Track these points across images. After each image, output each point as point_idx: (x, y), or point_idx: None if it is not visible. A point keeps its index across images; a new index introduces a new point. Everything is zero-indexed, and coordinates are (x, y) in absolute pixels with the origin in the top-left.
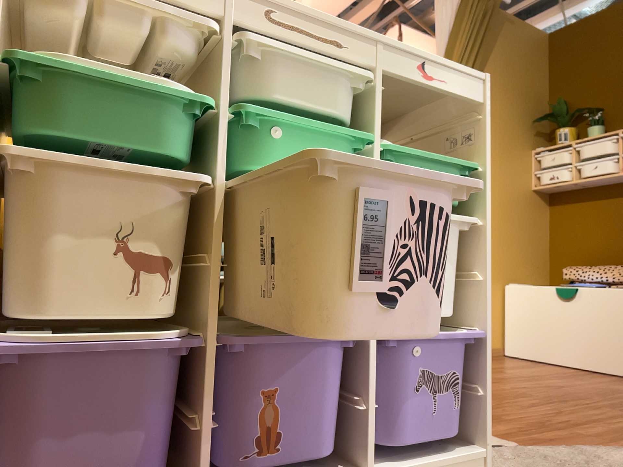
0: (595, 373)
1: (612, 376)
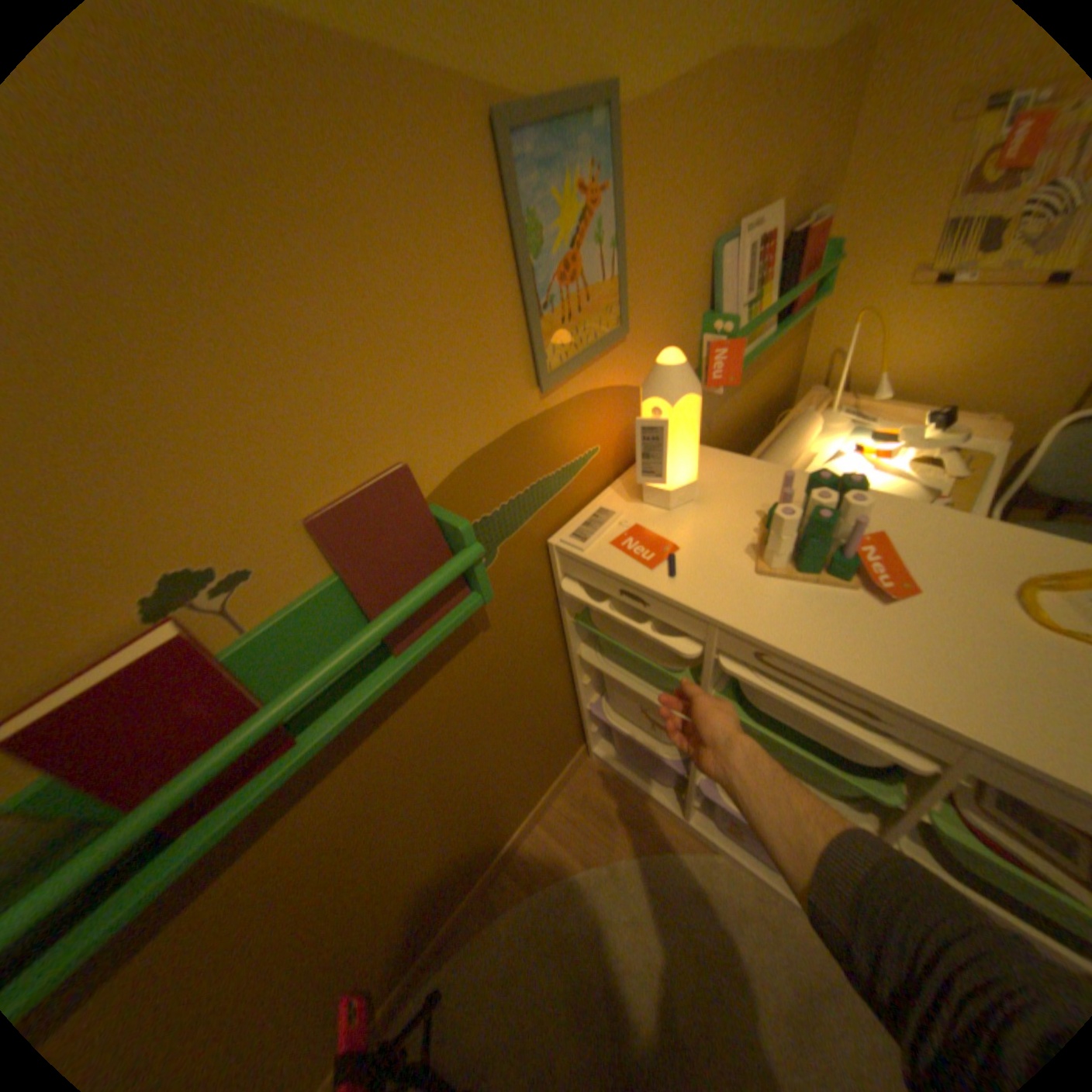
0: None
1: None
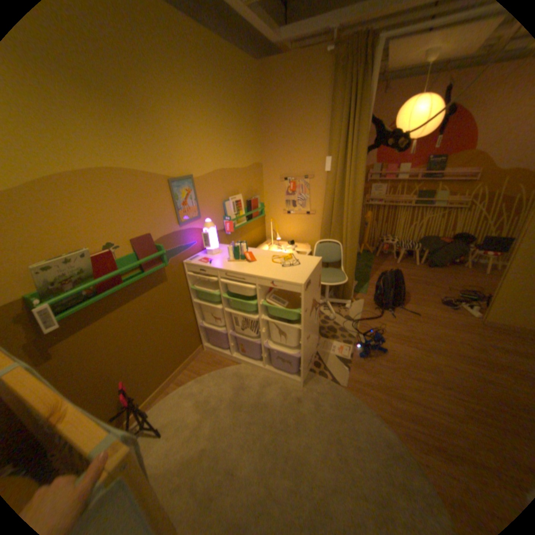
0: None
1: None
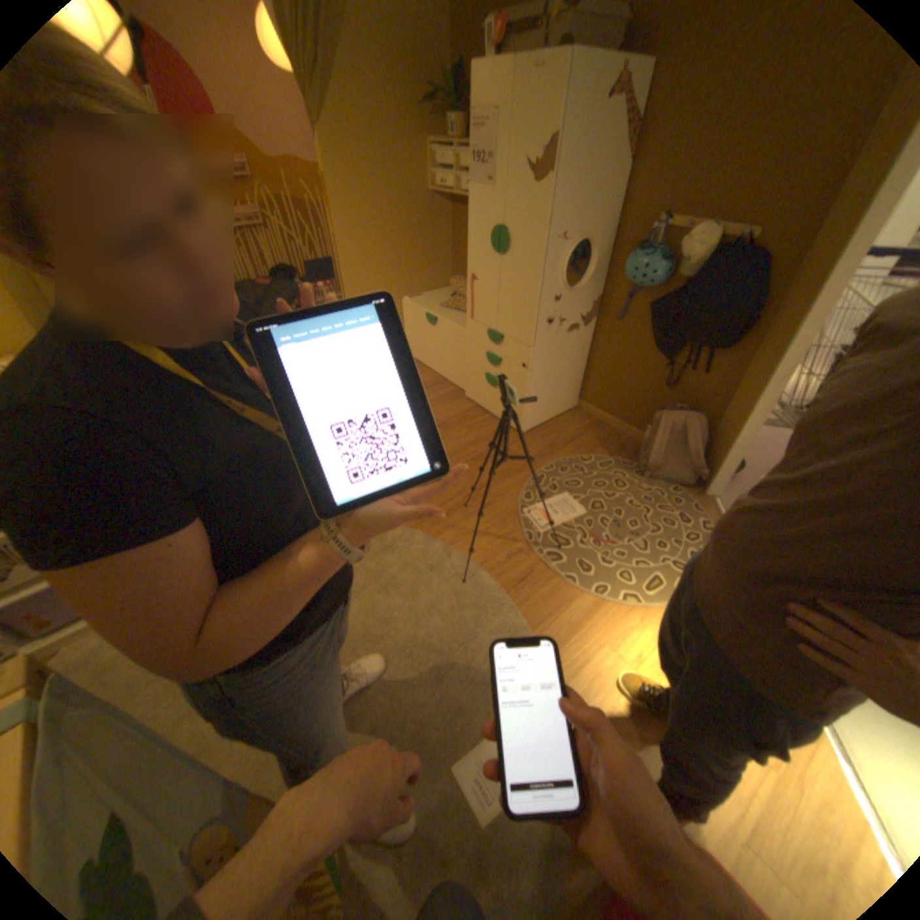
0: (445, 386)
1: (451, 392)
